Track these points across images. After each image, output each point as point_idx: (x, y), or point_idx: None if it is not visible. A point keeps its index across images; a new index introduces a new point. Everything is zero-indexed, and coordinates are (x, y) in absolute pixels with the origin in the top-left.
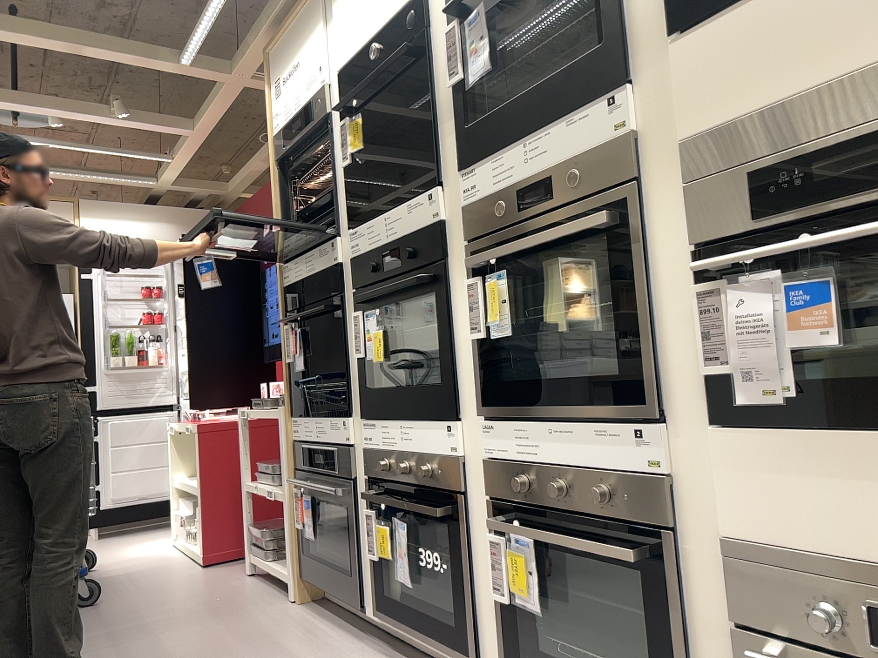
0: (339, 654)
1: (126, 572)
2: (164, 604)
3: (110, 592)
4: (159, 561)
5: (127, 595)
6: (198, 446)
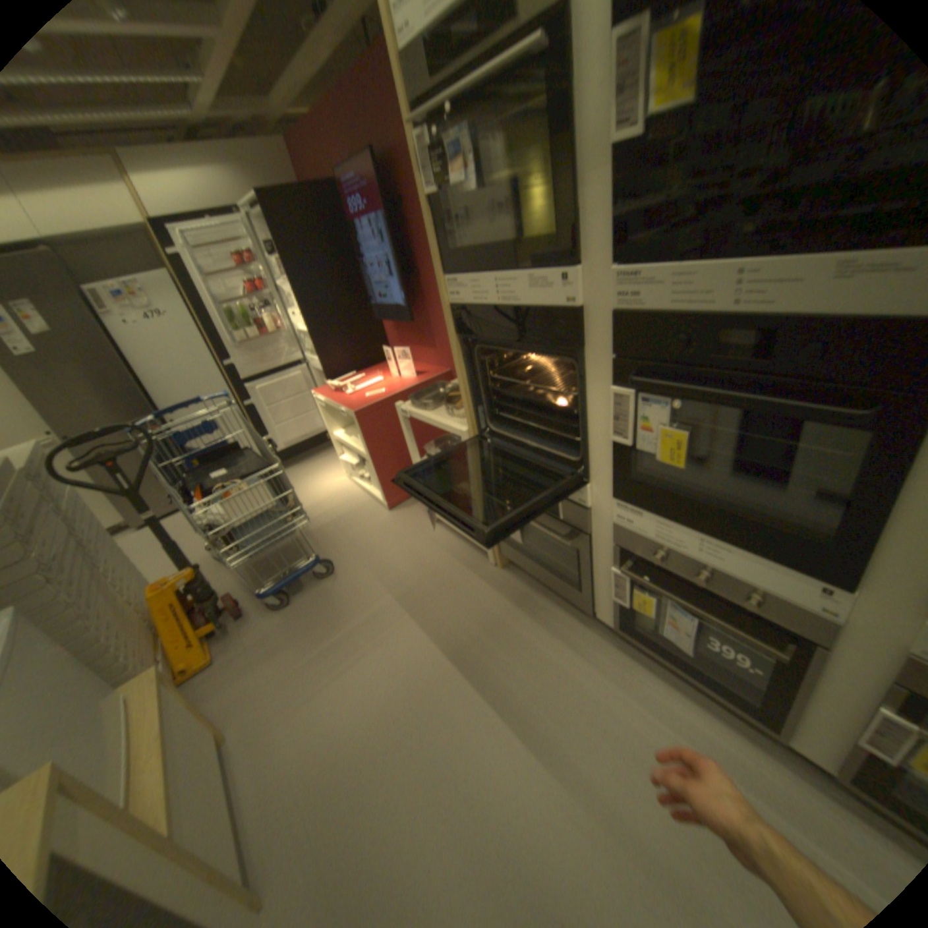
0: (585, 655)
1: (330, 524)
2: (388, 574)
3: (334, 557)
4: (348, 506)
5: (350, 561)
6: (359, 431)
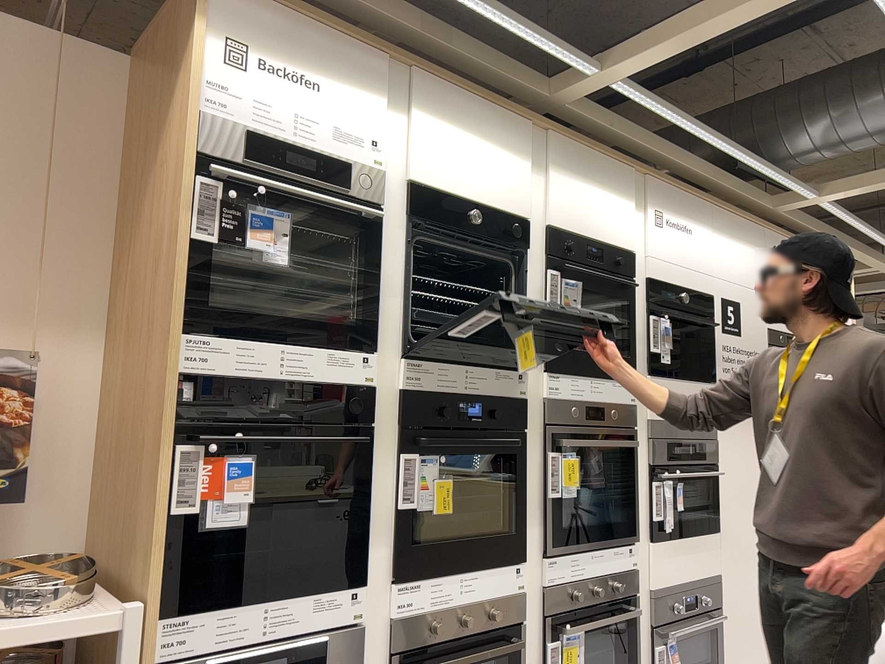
0: None
1: None
2: None
3: None
4: None
5: None
6: None
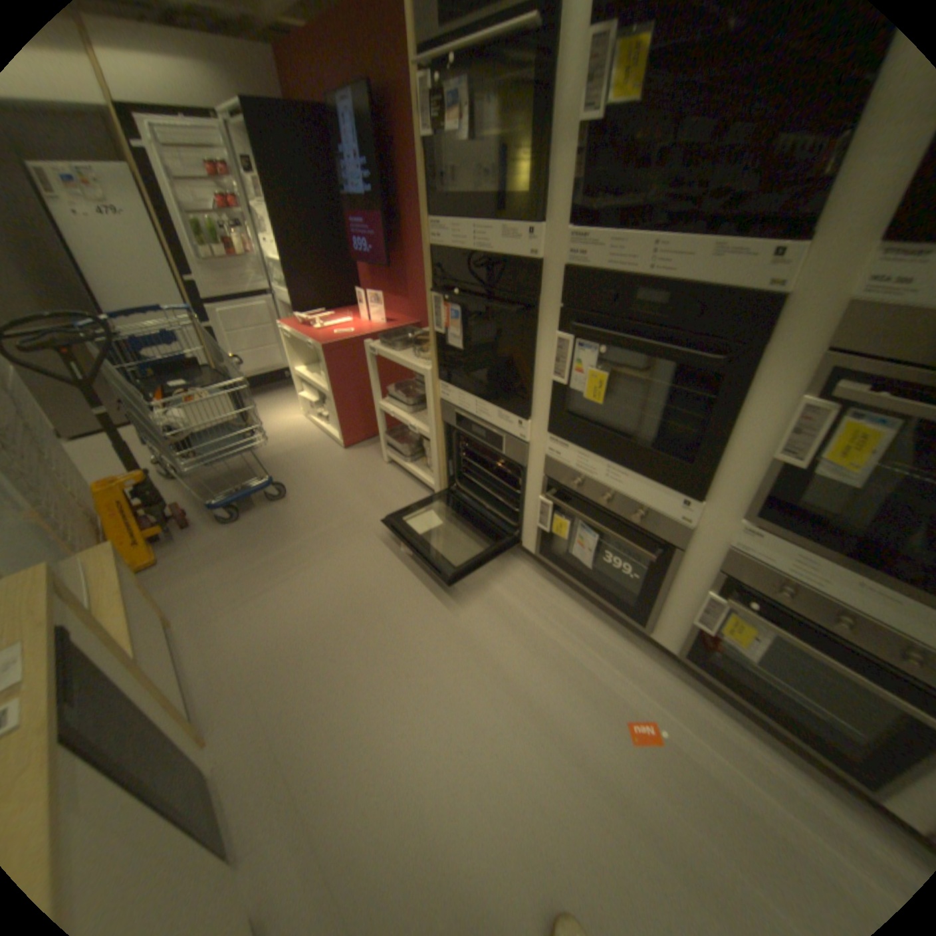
0: (508, 575)
1: (284, 454)
2: (339, 502)
3: (286, 483)
4: (303, 440)
5: (303, 488)
6: (324, 365)
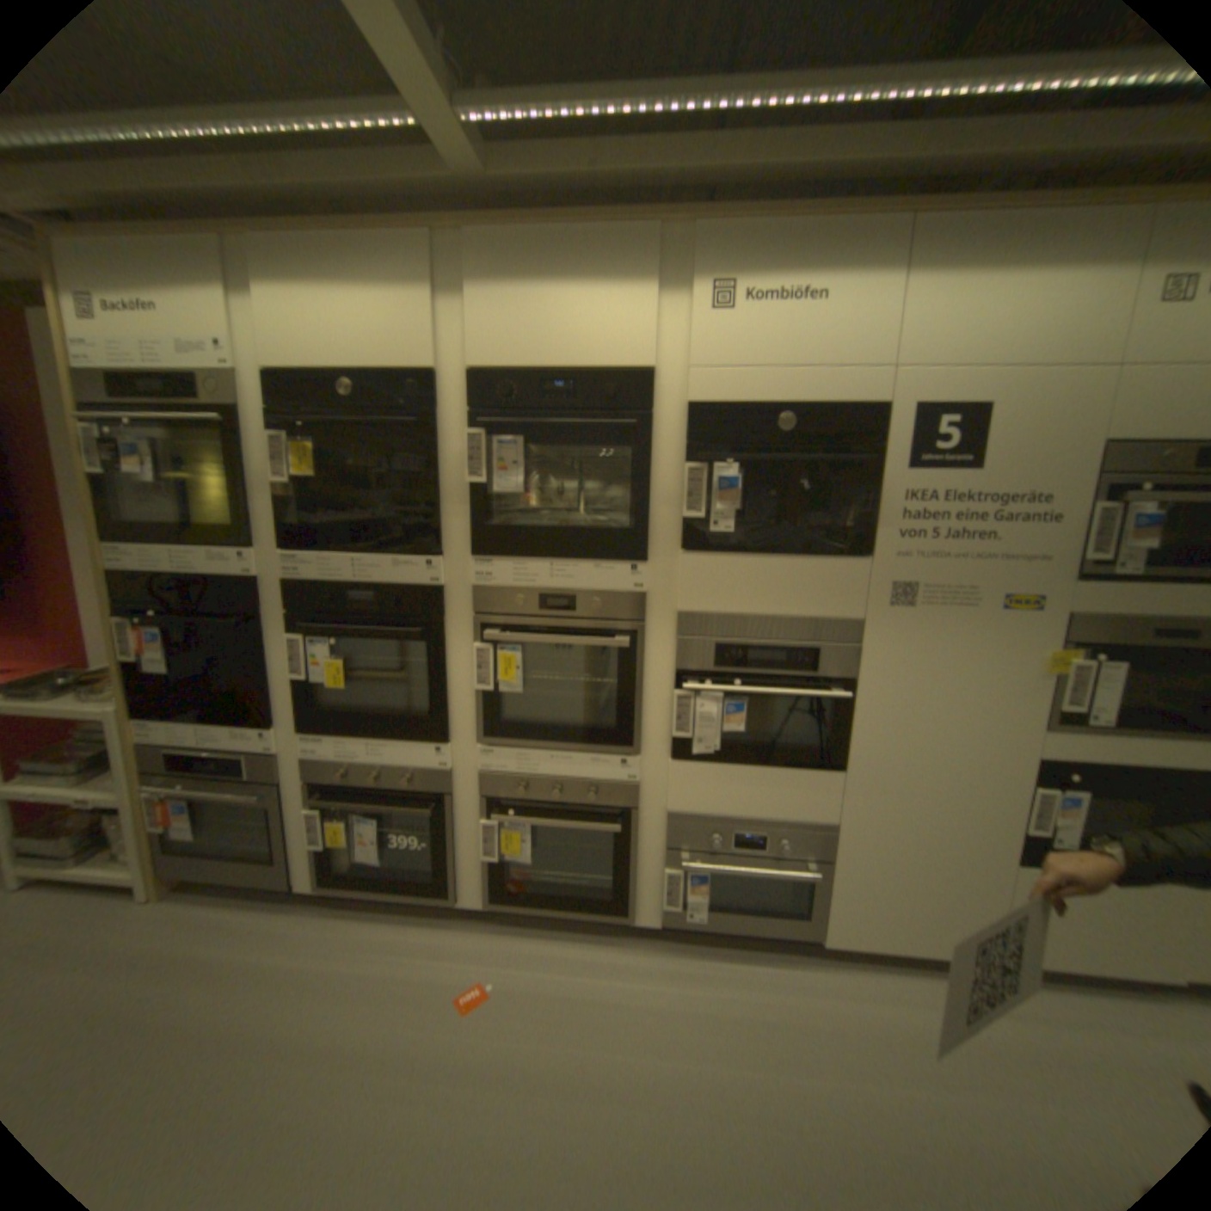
0: (279, 940)
1: None
2: None
3: None
4: None
5: None
6: None
